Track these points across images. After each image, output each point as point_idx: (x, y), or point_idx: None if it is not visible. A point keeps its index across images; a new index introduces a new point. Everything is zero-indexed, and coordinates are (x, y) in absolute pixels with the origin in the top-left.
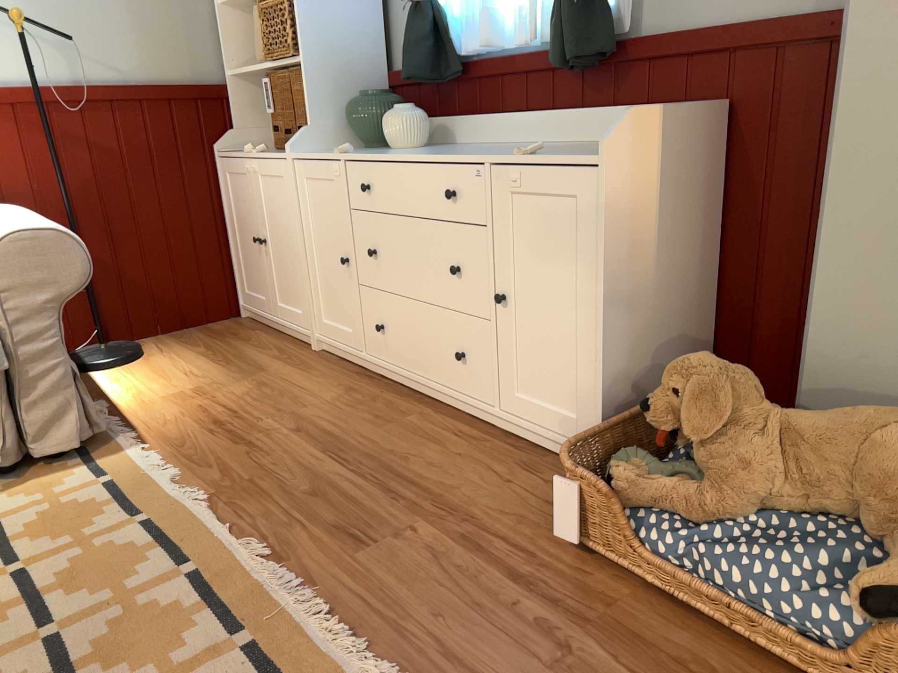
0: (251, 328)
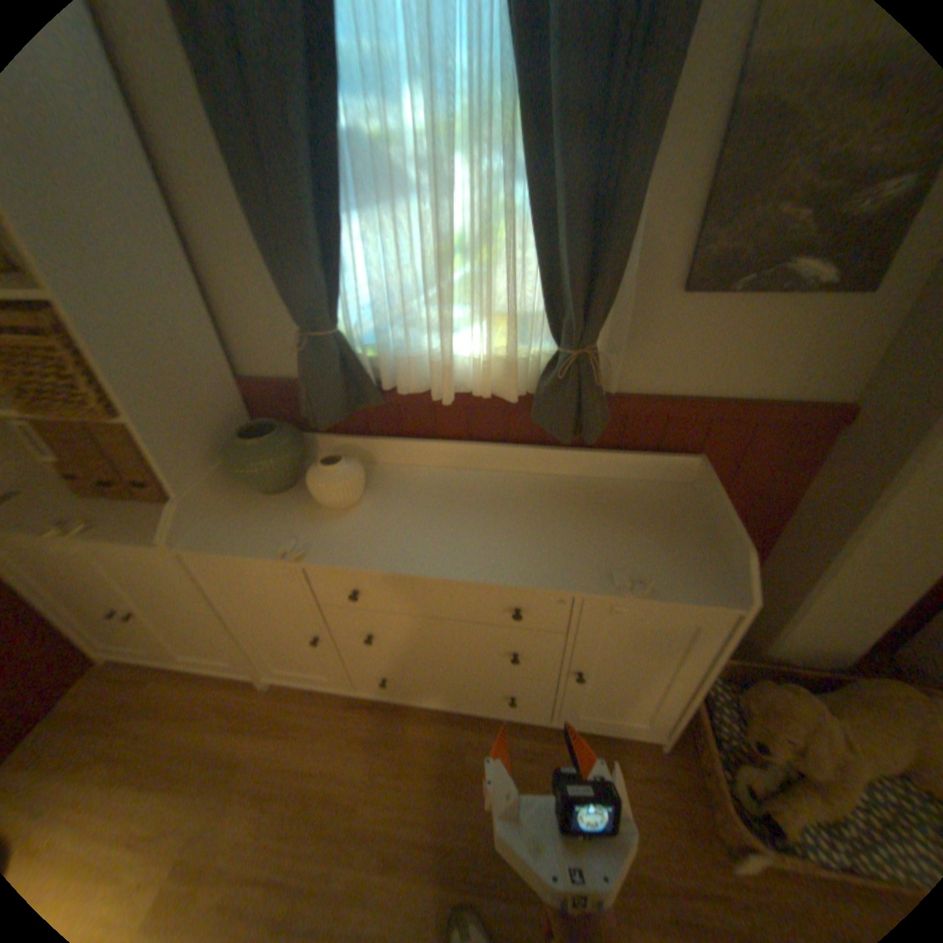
0: (135, 679)
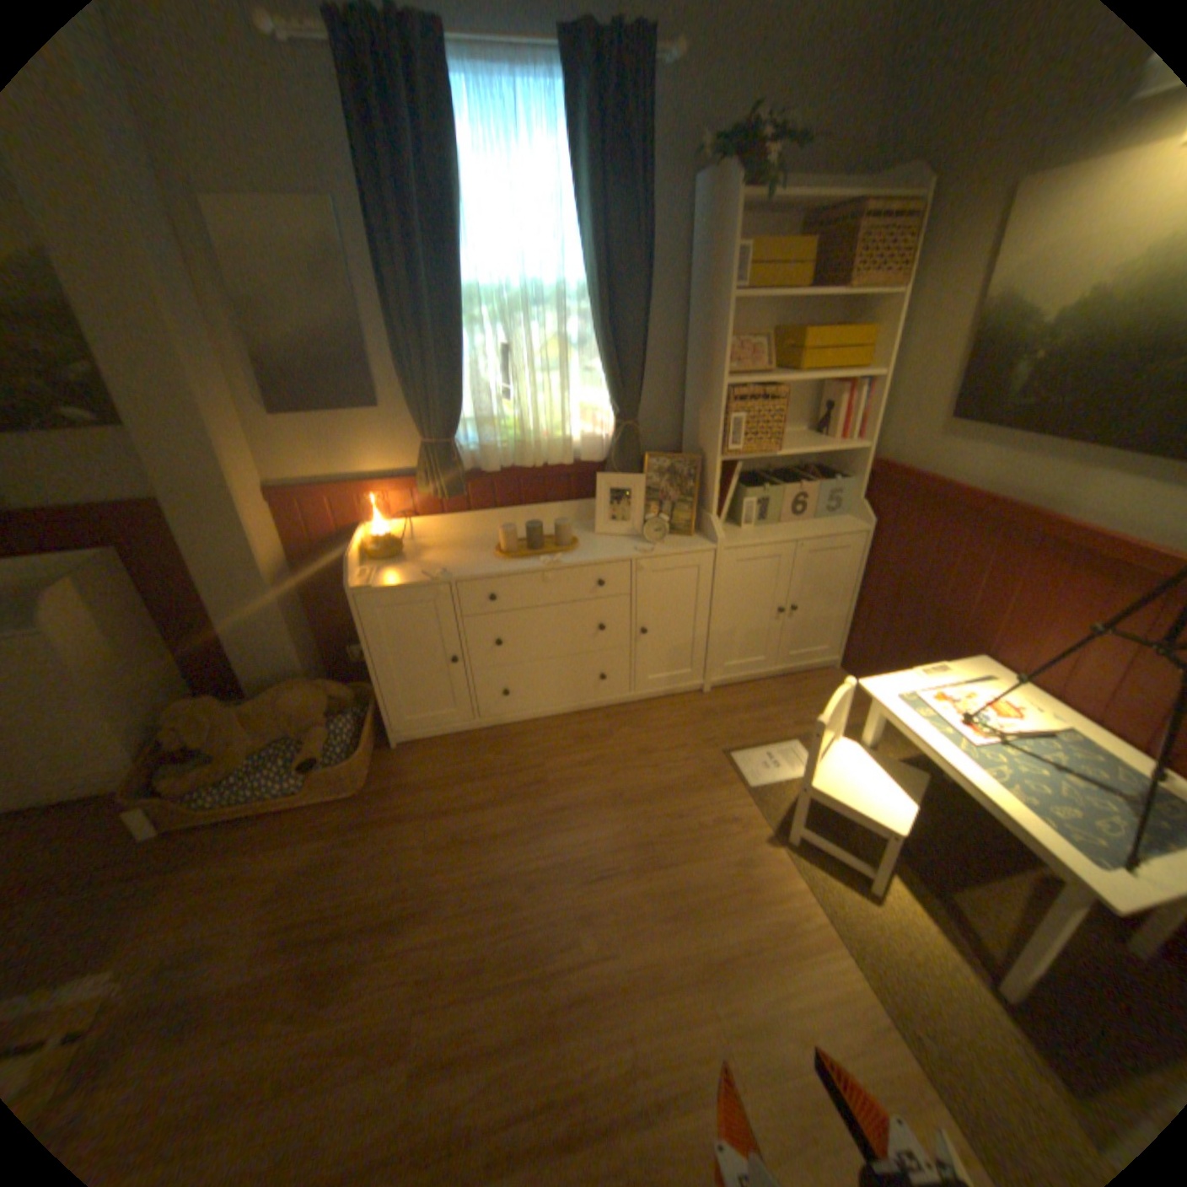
0: None
